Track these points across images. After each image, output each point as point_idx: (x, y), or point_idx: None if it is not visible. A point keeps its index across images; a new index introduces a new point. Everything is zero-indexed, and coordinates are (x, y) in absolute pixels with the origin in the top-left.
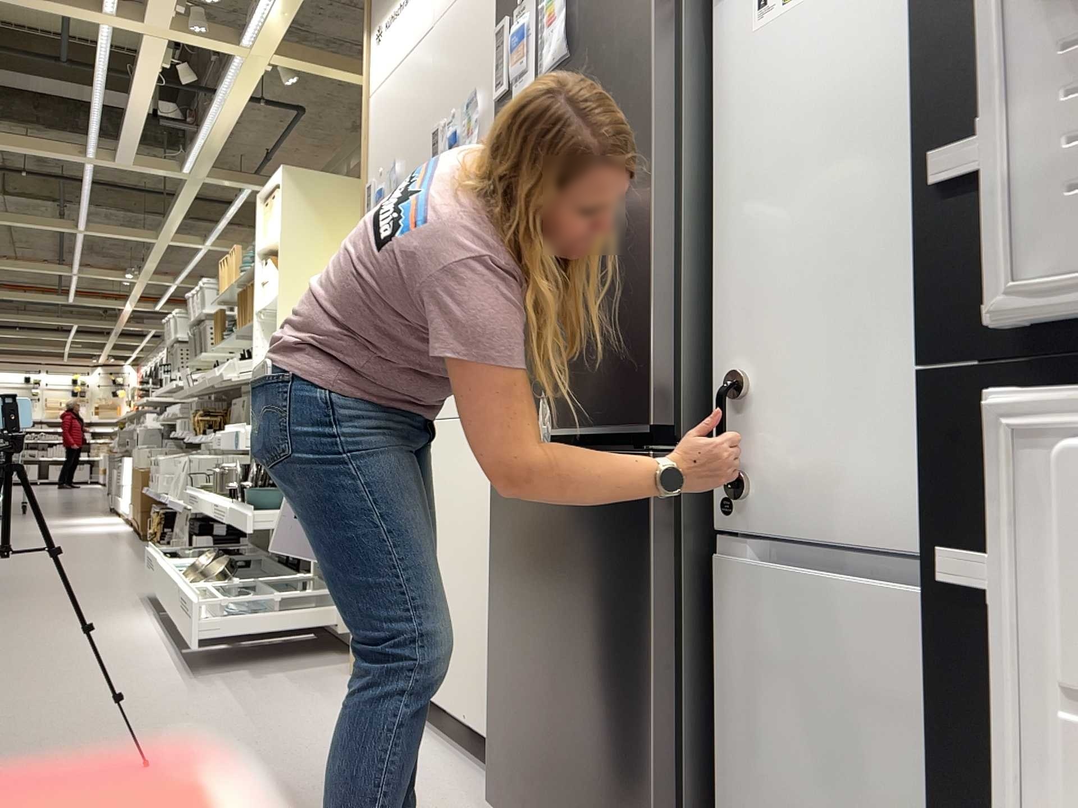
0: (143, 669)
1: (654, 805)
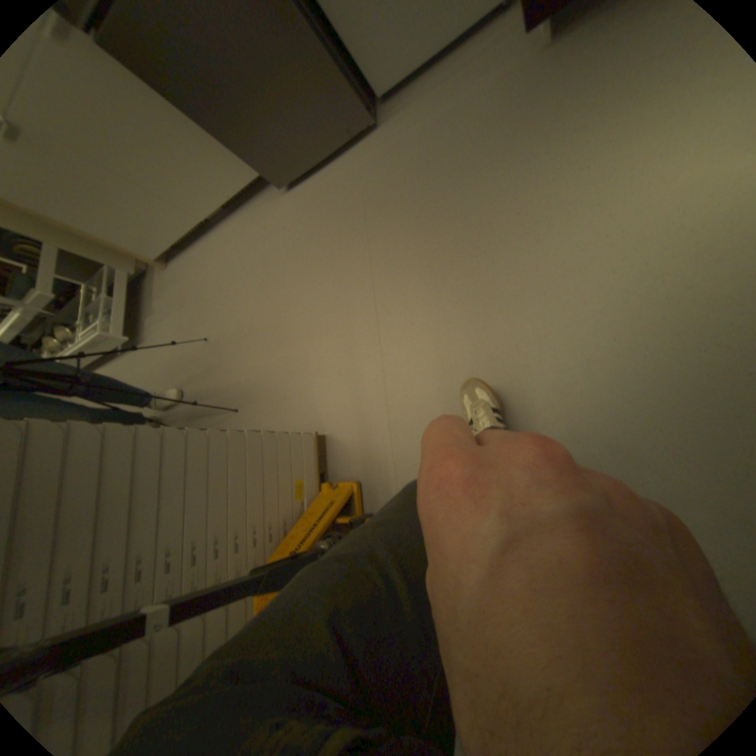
0: (131, 367)
1: (336, 75)
